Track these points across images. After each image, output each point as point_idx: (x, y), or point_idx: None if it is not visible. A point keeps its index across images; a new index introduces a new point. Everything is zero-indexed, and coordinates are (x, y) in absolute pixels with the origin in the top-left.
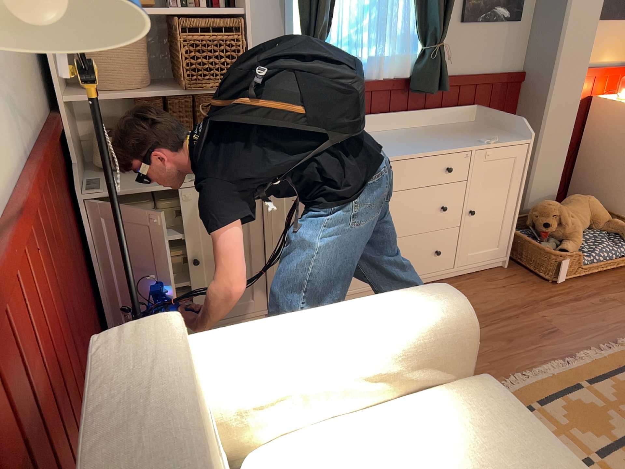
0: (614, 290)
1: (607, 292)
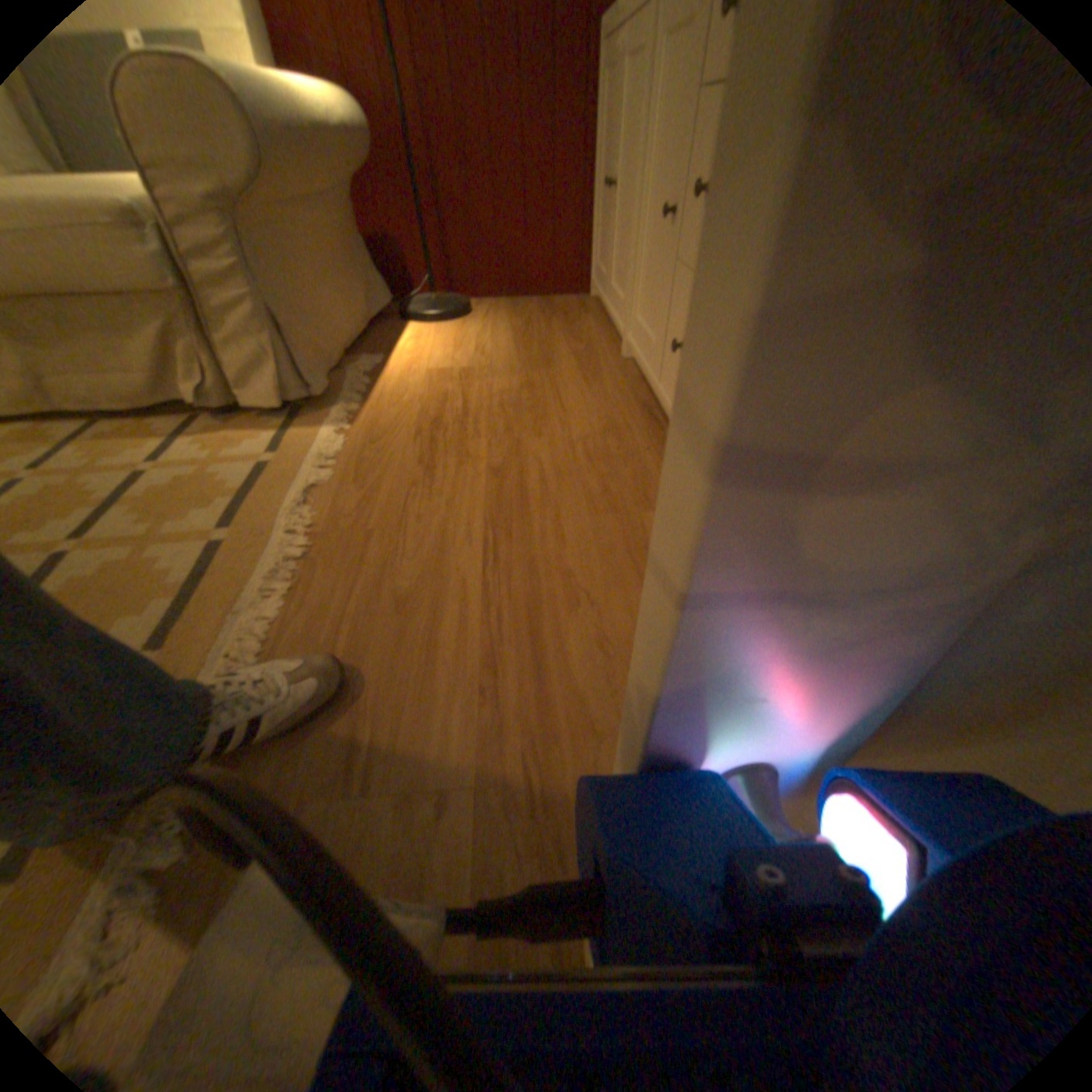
0: None
1: None
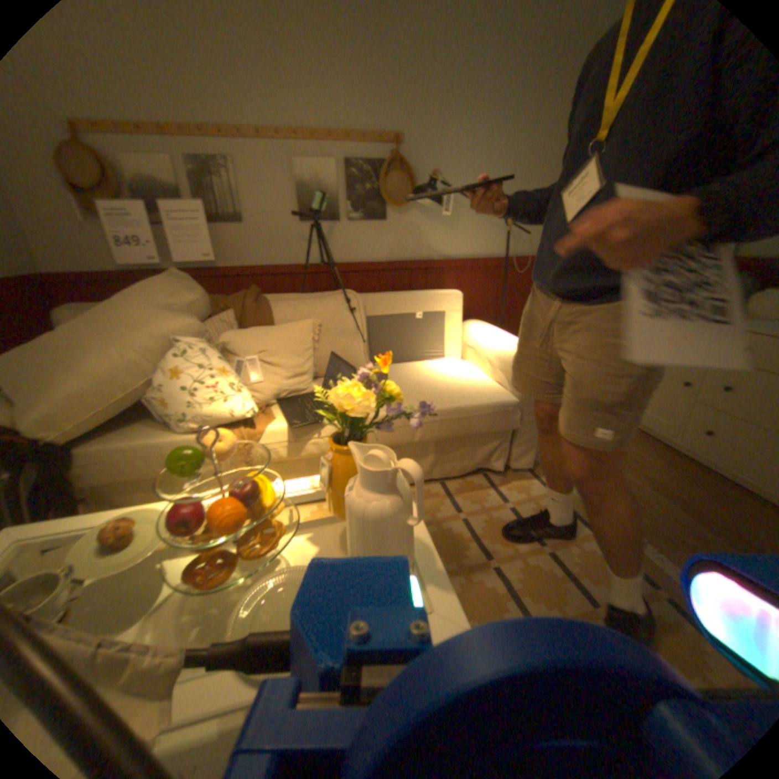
0: None
1: None
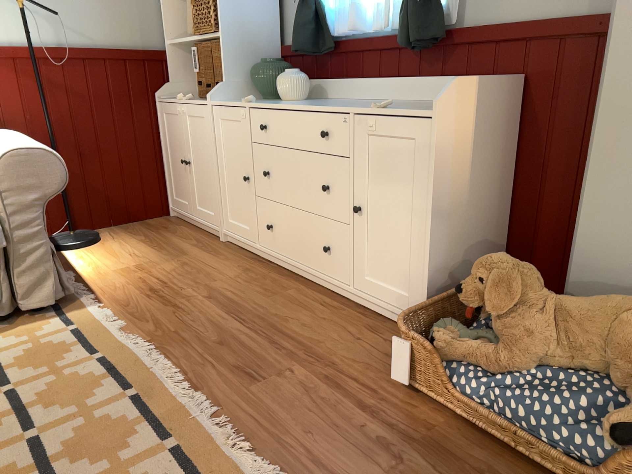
0: (443, 465)
1: (425, 453)
